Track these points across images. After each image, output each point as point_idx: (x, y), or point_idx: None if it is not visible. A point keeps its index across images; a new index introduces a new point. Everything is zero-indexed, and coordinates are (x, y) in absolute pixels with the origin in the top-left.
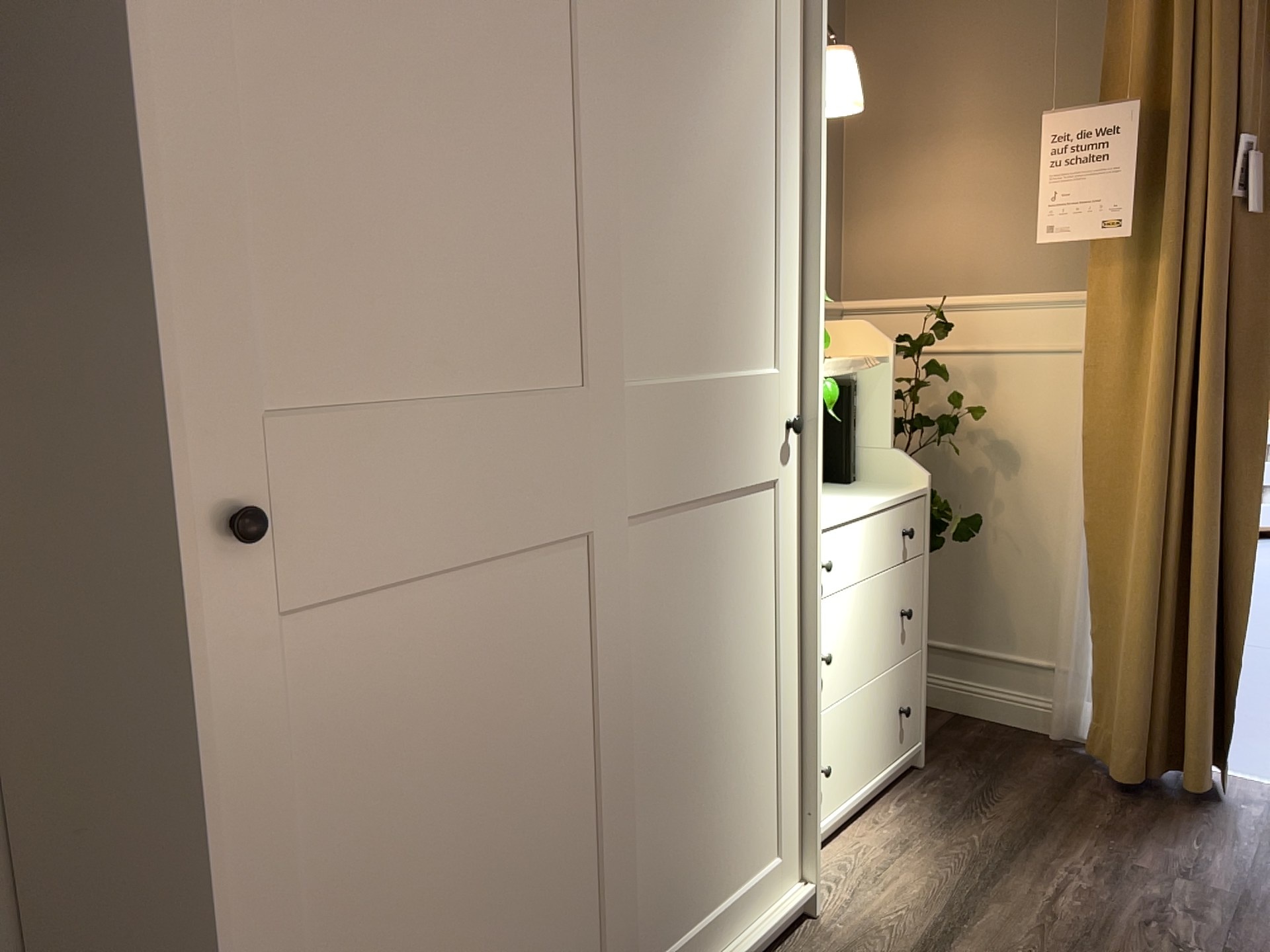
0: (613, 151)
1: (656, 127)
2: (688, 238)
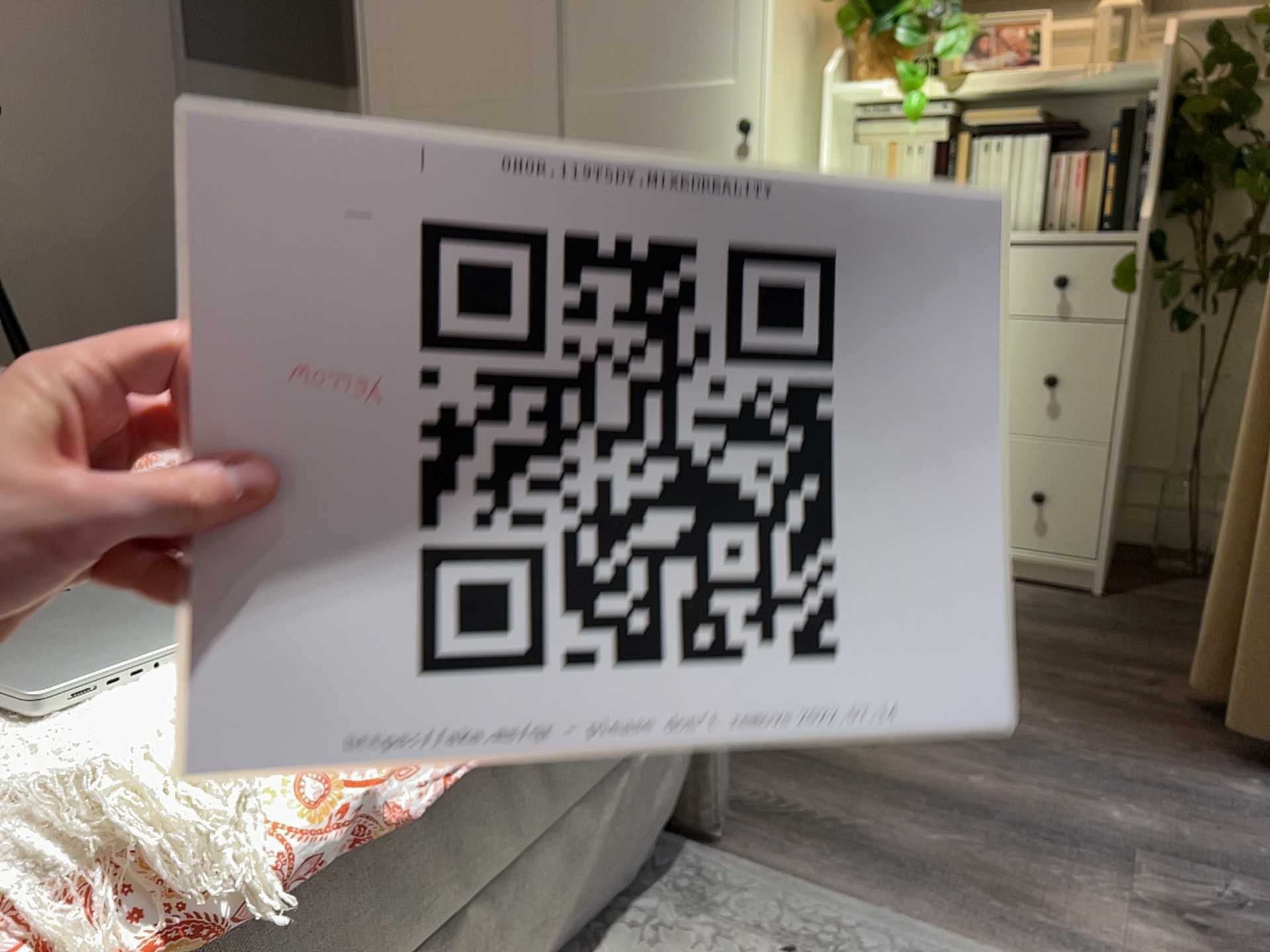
0: None
1: None
2: None
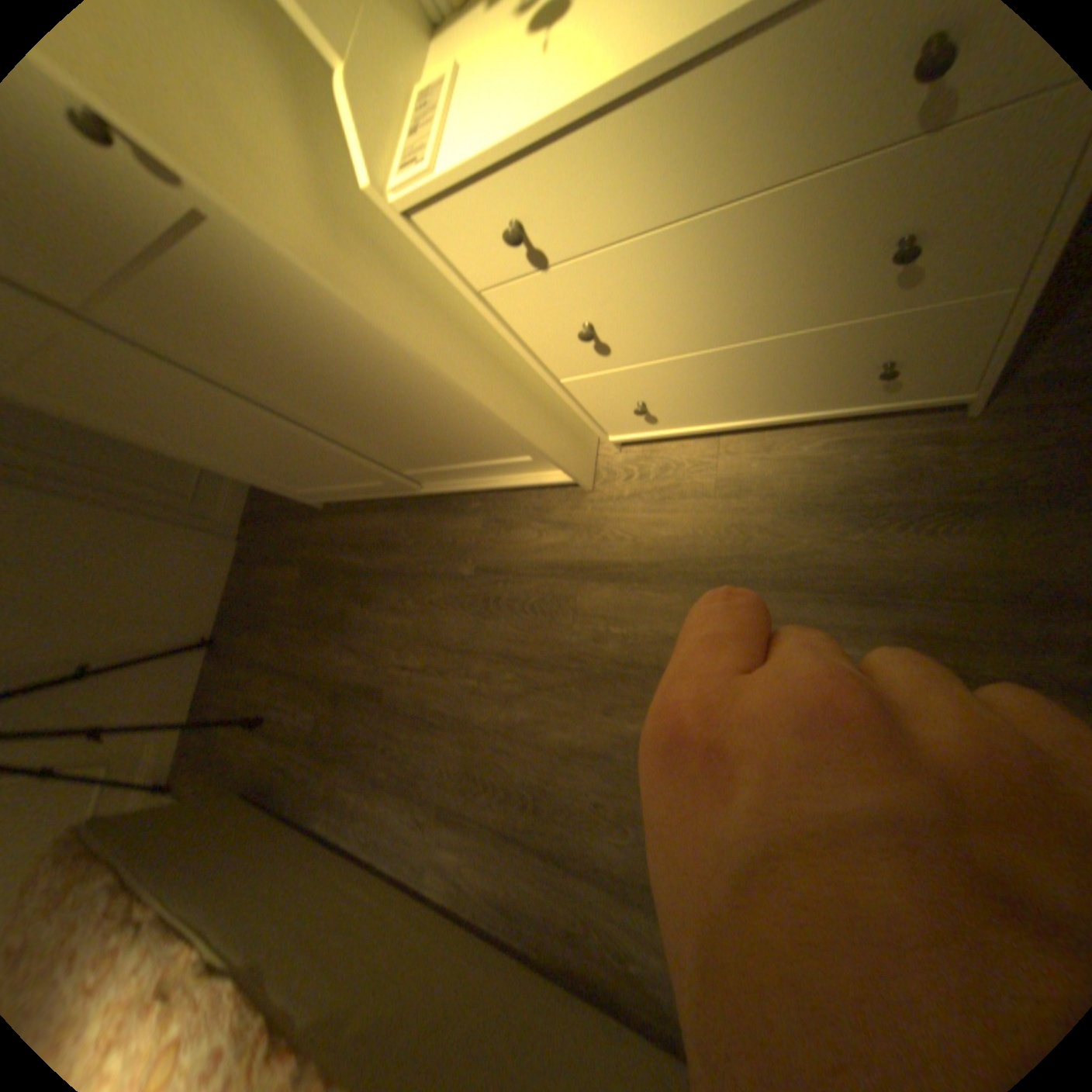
0: None
1: None
2: None
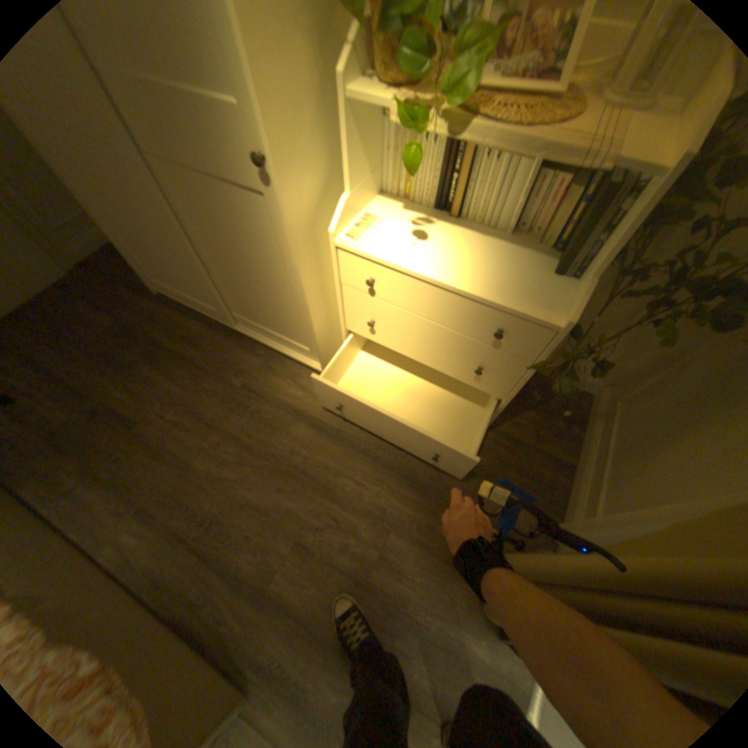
0: None
1: None
2: None
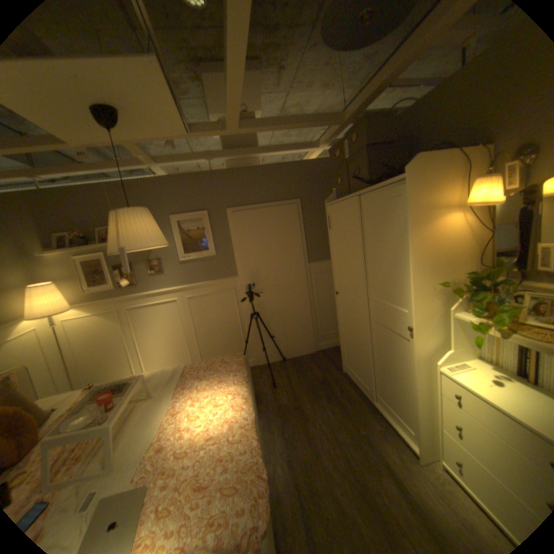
0: (365, 259)
1: (374, 254)
2: (381, 275)
